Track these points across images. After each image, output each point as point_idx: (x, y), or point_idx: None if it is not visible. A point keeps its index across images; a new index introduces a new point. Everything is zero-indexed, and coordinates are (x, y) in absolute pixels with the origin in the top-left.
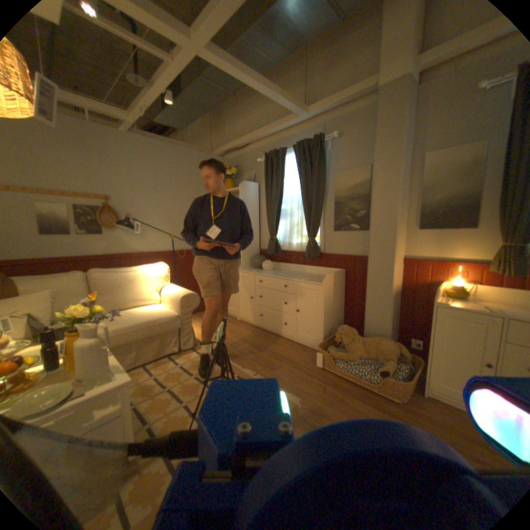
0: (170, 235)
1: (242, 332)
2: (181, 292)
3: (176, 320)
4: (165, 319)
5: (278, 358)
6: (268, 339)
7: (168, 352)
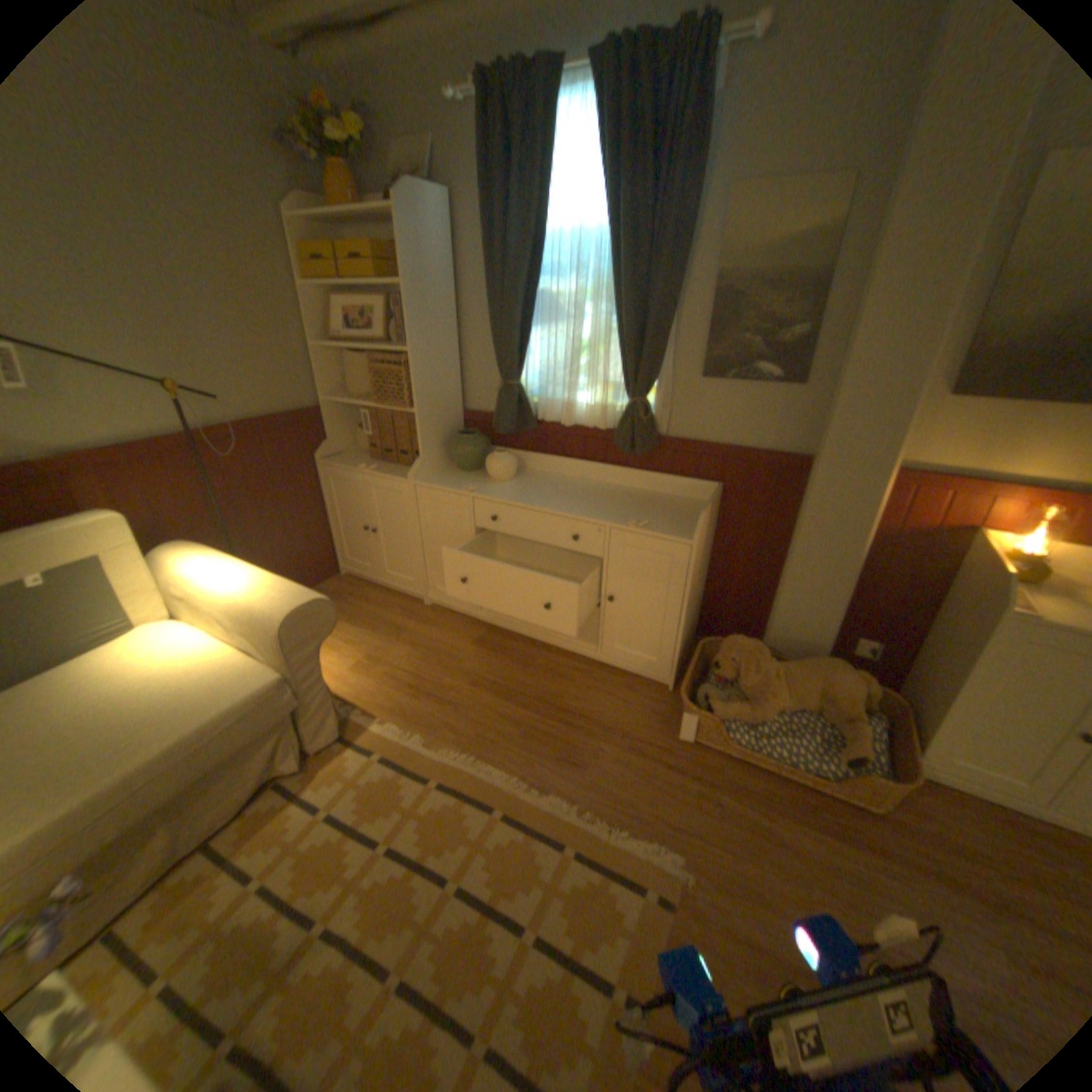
0: (160, 378)
1: (455, 645)
2: (272, 598)
3: (279, 694)
4: (245, 704)
5: (578, 725)
6: (530, 662)
7: (272, 773)
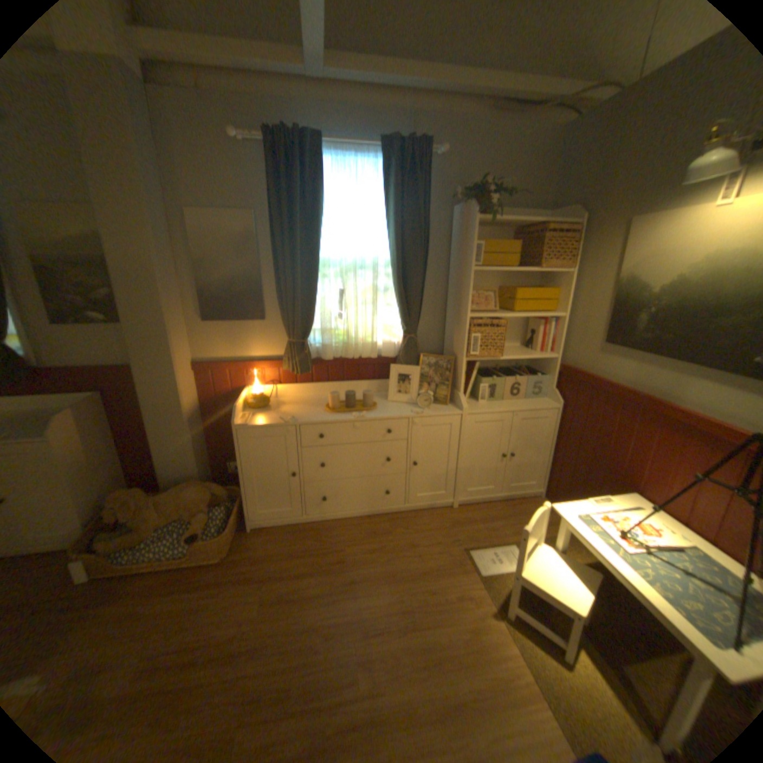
0: None
1: None
2: None
3: None
4: None
5: None
6: None
7: None
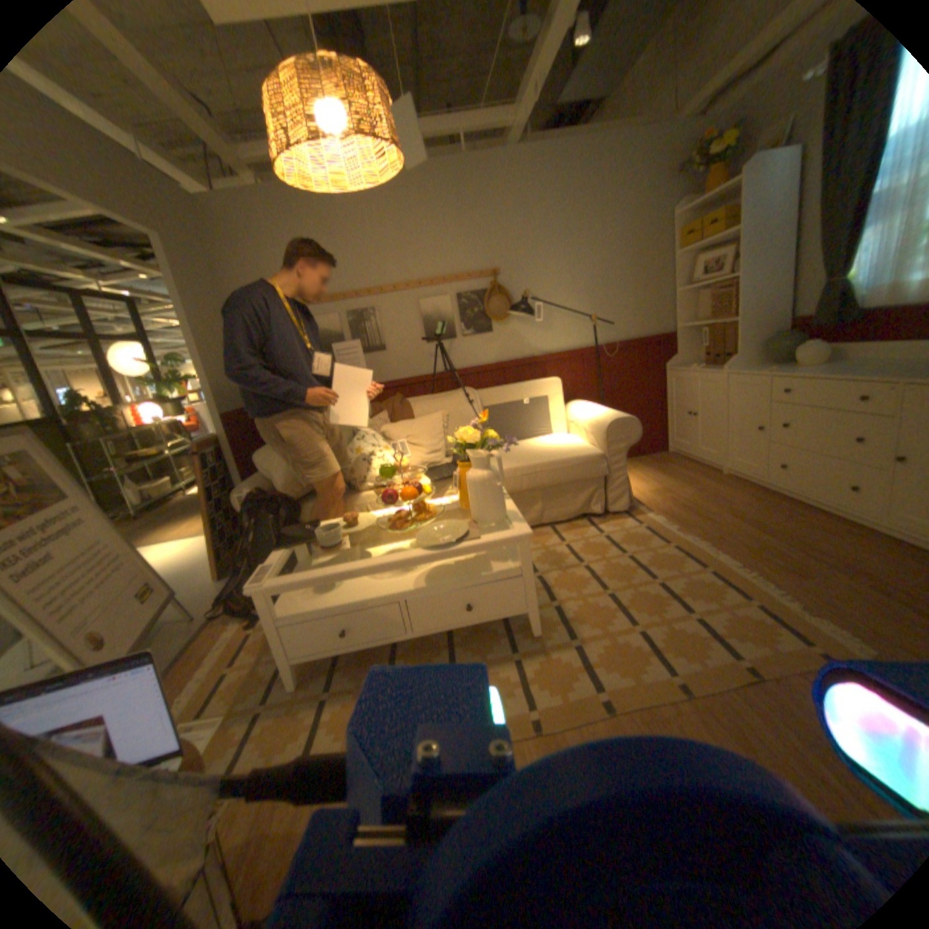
0: (590, 317)
1: (733, 496)
2: (608, 415)
3: (598, 461)
4: (582, 458)
5: (821, 559)
6: (799, 518)
7: (587, 511)
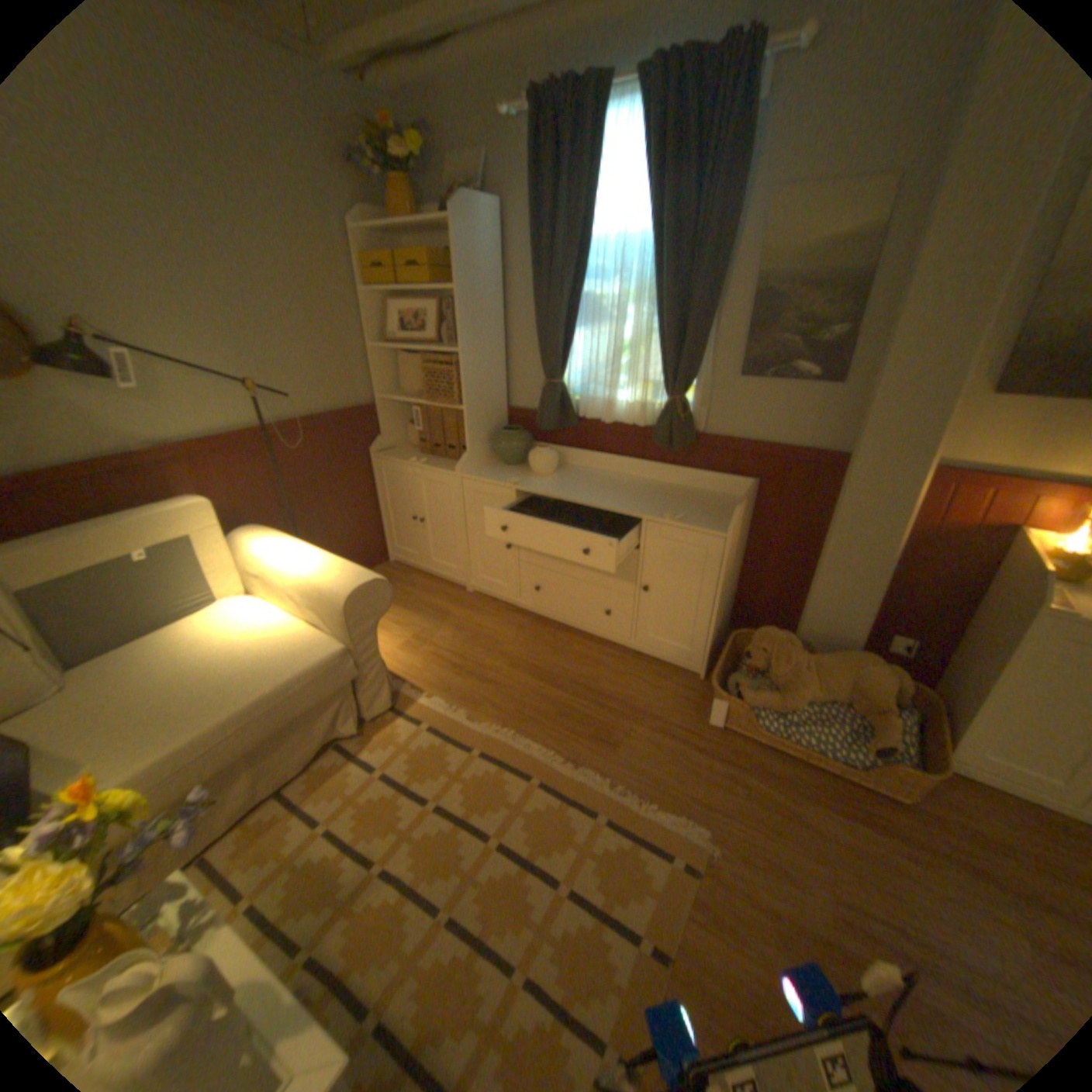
0: (239, 378)
1: (495, 630)
2: (337, 578)
3: (342, 663)
4: (314, 670)
5: (611, 707)
6: (566, 648)
7: (333, 736)
